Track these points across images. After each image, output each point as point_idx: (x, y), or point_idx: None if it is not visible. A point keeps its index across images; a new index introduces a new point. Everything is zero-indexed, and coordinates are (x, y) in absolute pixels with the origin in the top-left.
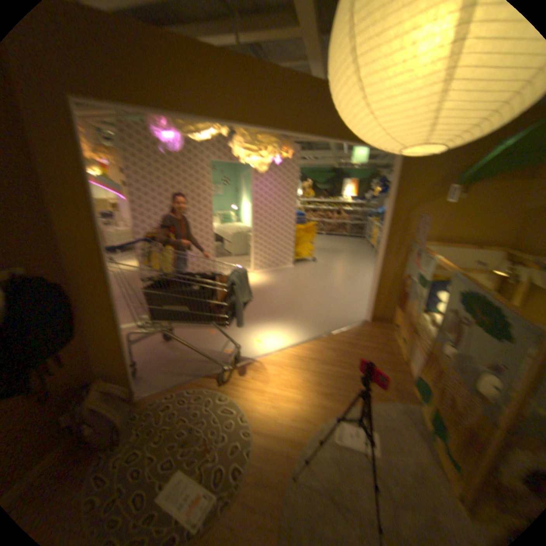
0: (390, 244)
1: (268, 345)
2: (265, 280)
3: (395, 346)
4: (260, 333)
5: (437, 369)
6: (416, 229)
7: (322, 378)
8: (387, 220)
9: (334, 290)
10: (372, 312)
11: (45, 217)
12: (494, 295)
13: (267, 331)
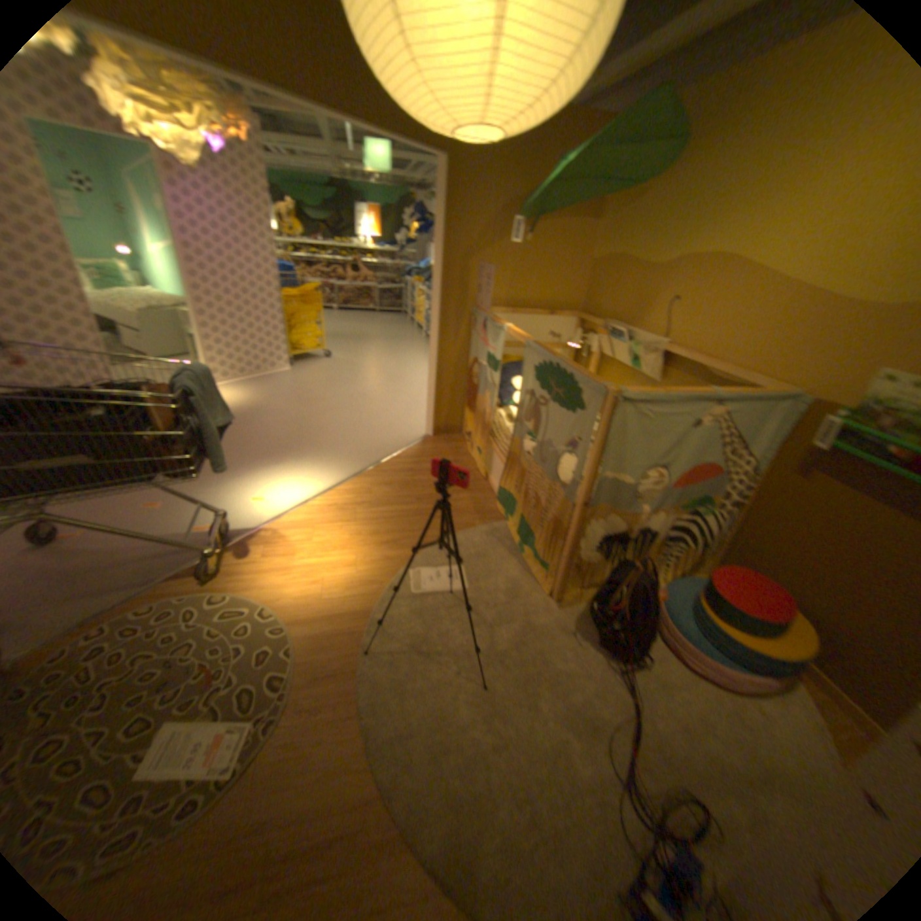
0: (444, 315)
1: (279, 502)
2: (242, 399)
3: (467, 462)
4: (259, 488)
5: (517, 469)
6: (477, 290)
7: (379, 525)
8: (436, 275)
9: (371, 401)
10: (433, 423)
11: None
12: (565, 362)
13: (271, 481)
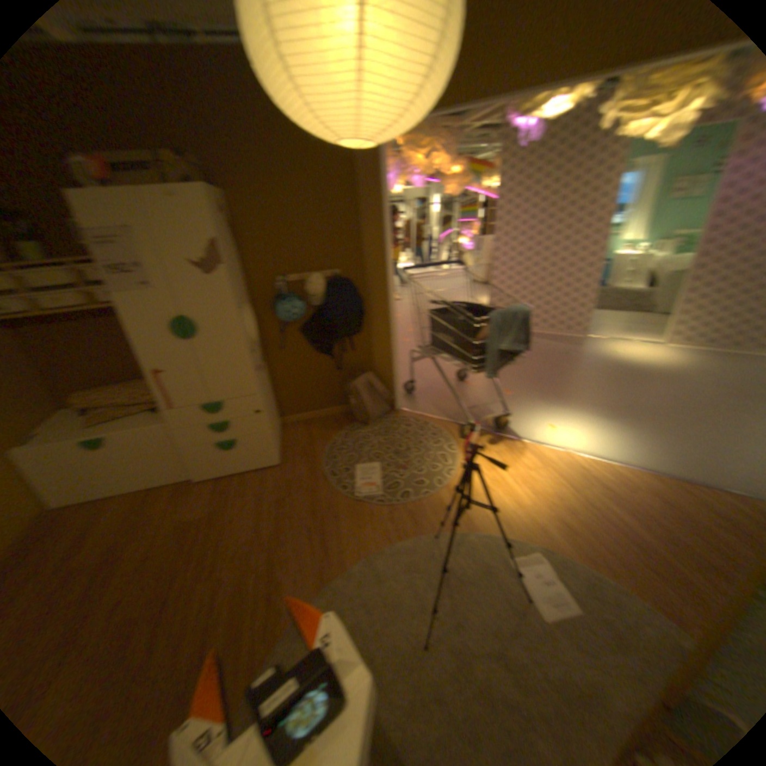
0: None
1: (560, 439)
2: (678, 364)
3: None
4: (567, 422)
5: None
6: None
7: (589, 515)
8: None
9: None
10: None
11: (358, 235)
12: None
13: (581, 425)
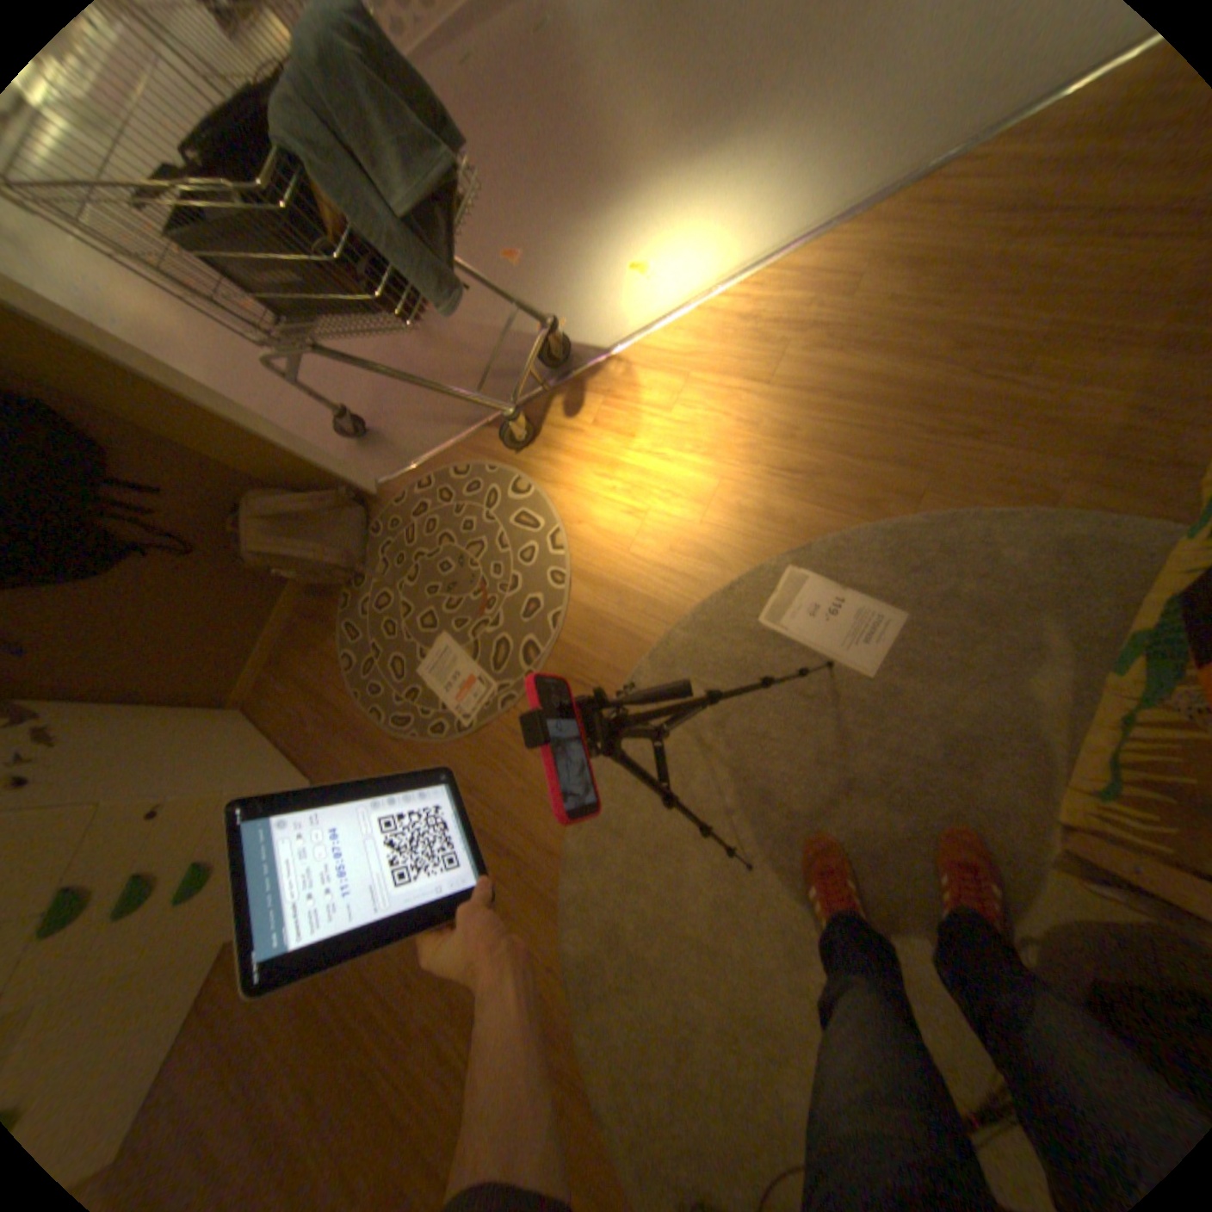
0: None
1: (669, 283)
2: None
3: None
4: (655, 229)
5: None
6: None
7: (811, 412)
8: None
9: None
10: None
11: None
12: None
13: (680, 211)
